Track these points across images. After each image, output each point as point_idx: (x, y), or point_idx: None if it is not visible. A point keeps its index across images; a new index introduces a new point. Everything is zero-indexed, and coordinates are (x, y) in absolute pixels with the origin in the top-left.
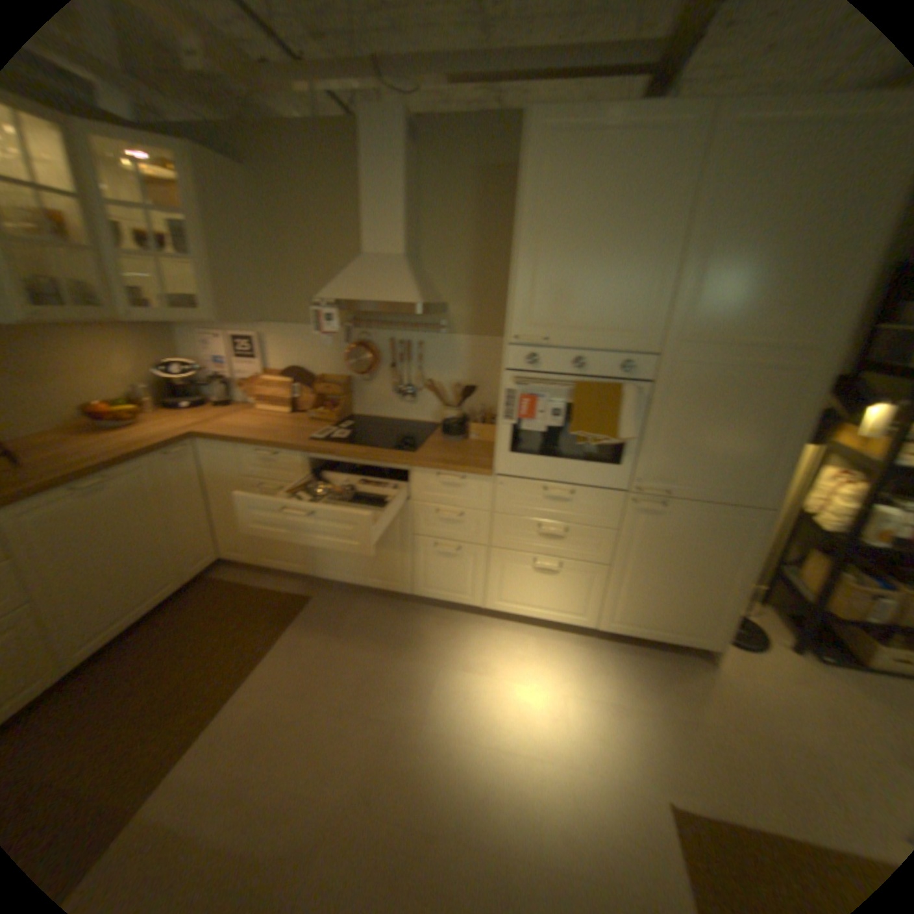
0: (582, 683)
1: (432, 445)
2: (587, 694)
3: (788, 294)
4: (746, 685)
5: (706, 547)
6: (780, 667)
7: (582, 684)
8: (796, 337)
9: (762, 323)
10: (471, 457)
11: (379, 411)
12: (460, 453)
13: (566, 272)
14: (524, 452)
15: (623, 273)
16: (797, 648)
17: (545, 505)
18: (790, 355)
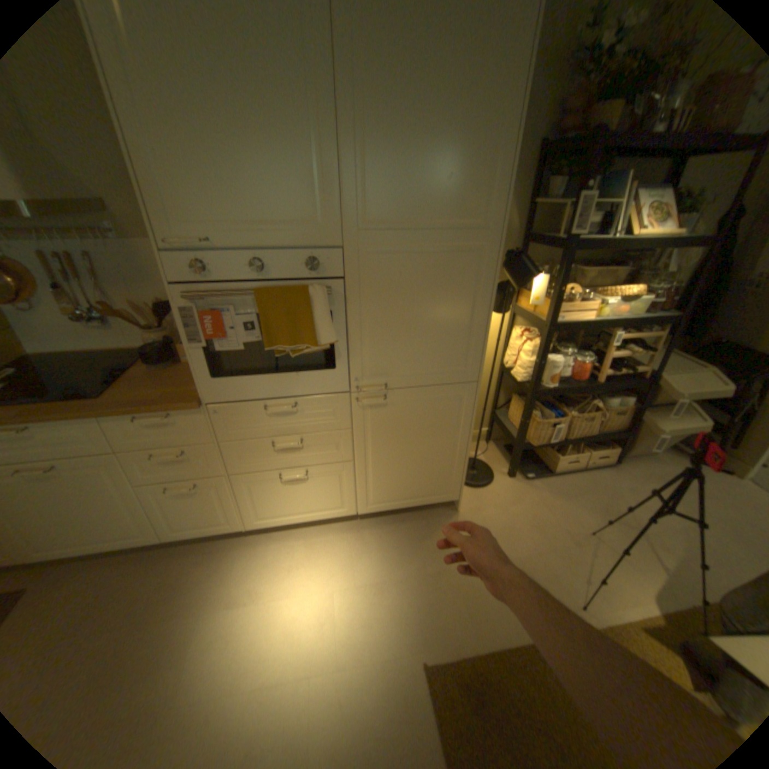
0: (348, 572)
1: (130, 381)
2: (352, 582)
3: (451, 171)
4: (477, 519)
5: (429, 425)
6: (500, 494)
7: (348, 573)
8: (466, 217)
9: (434, 205)
10: (177, 388)
11: (67, 344)
12: (165, 385)
13: (203, 147)
14: (236, 371)
15: (276, 149)
16: (510, 474)
17: (274, 422)
18: (463, 237)
